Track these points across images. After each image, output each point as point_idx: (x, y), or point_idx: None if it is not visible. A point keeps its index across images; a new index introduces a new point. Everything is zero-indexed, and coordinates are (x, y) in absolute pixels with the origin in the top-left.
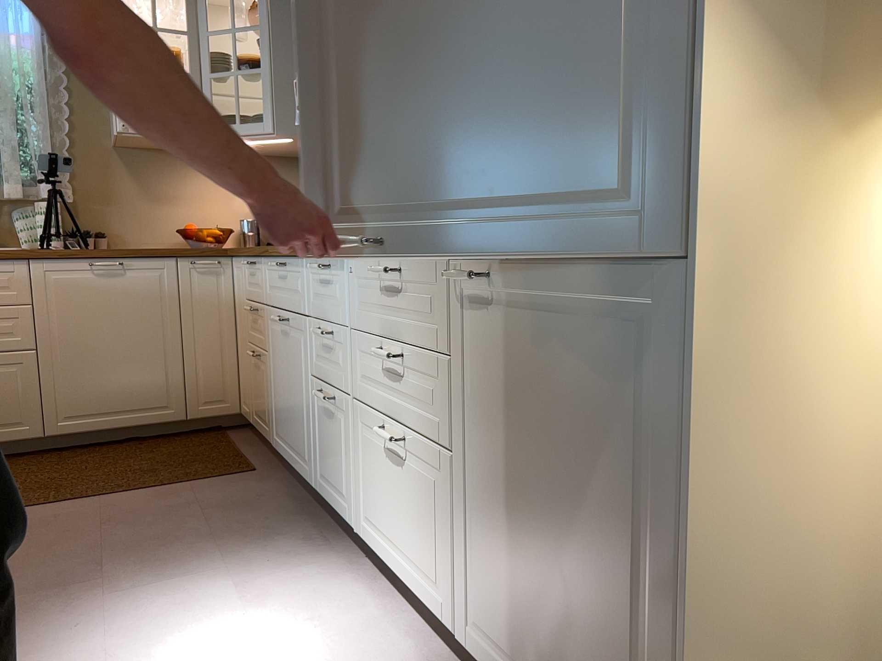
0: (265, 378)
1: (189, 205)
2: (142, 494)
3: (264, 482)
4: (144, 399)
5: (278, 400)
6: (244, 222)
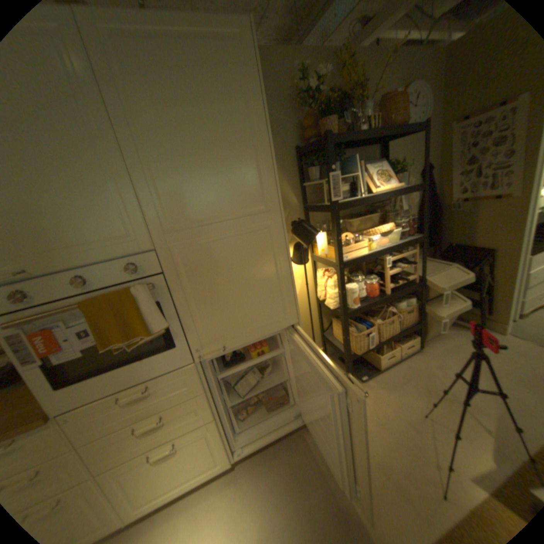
0: None
1: None
2: None
3: None
4: None
5: None
6: None
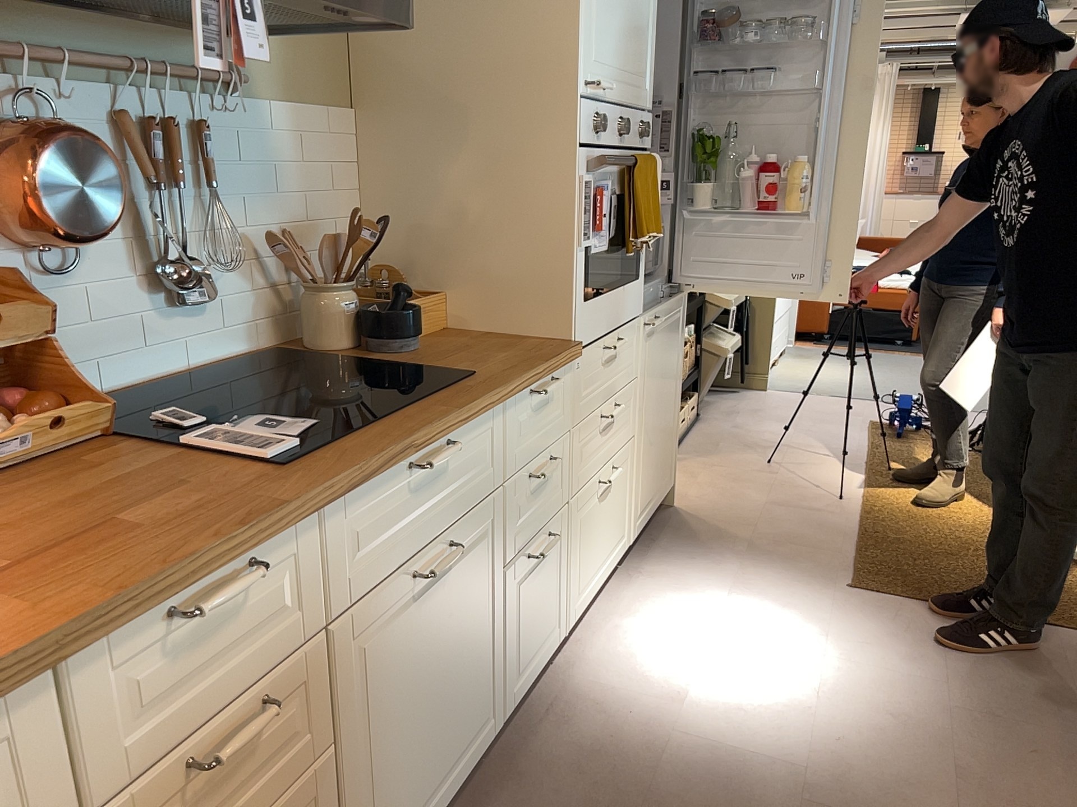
0: None
1: None
2: None
3: None
4: None
5: (389, 775)
6: None
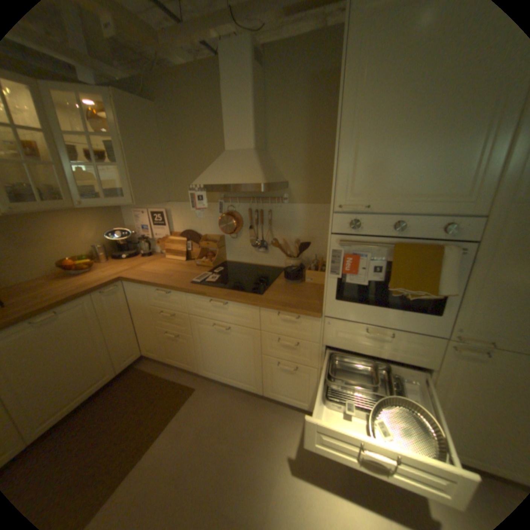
0: (188, 346)
1: (52, 245)
2: (160, 443)
3: (210, 395)
4: (92, 380)
5: (210, 357)
6: (91, 246)
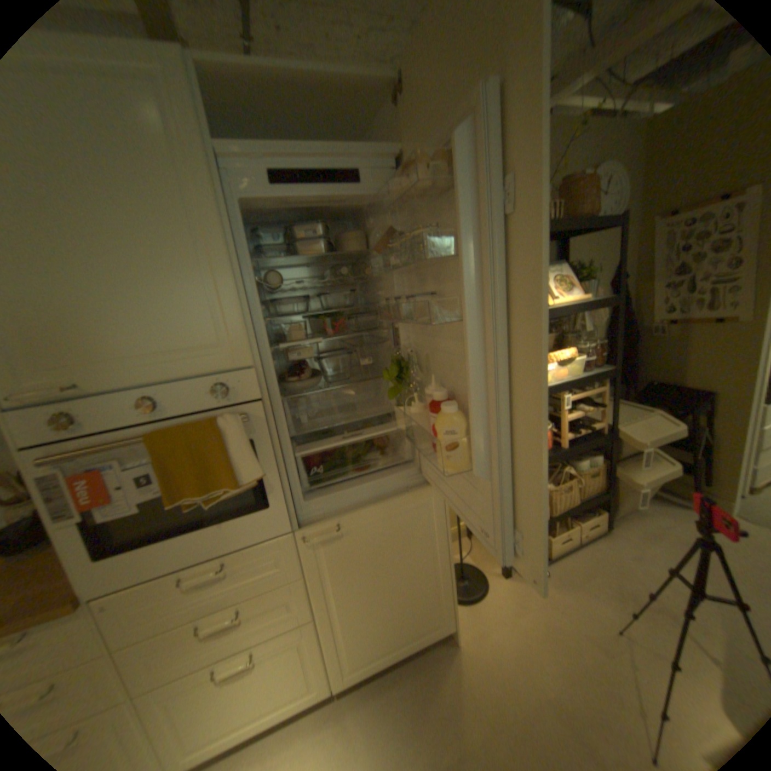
0: None
1: None
2: None
3: None
4: None
5: None
6: None
